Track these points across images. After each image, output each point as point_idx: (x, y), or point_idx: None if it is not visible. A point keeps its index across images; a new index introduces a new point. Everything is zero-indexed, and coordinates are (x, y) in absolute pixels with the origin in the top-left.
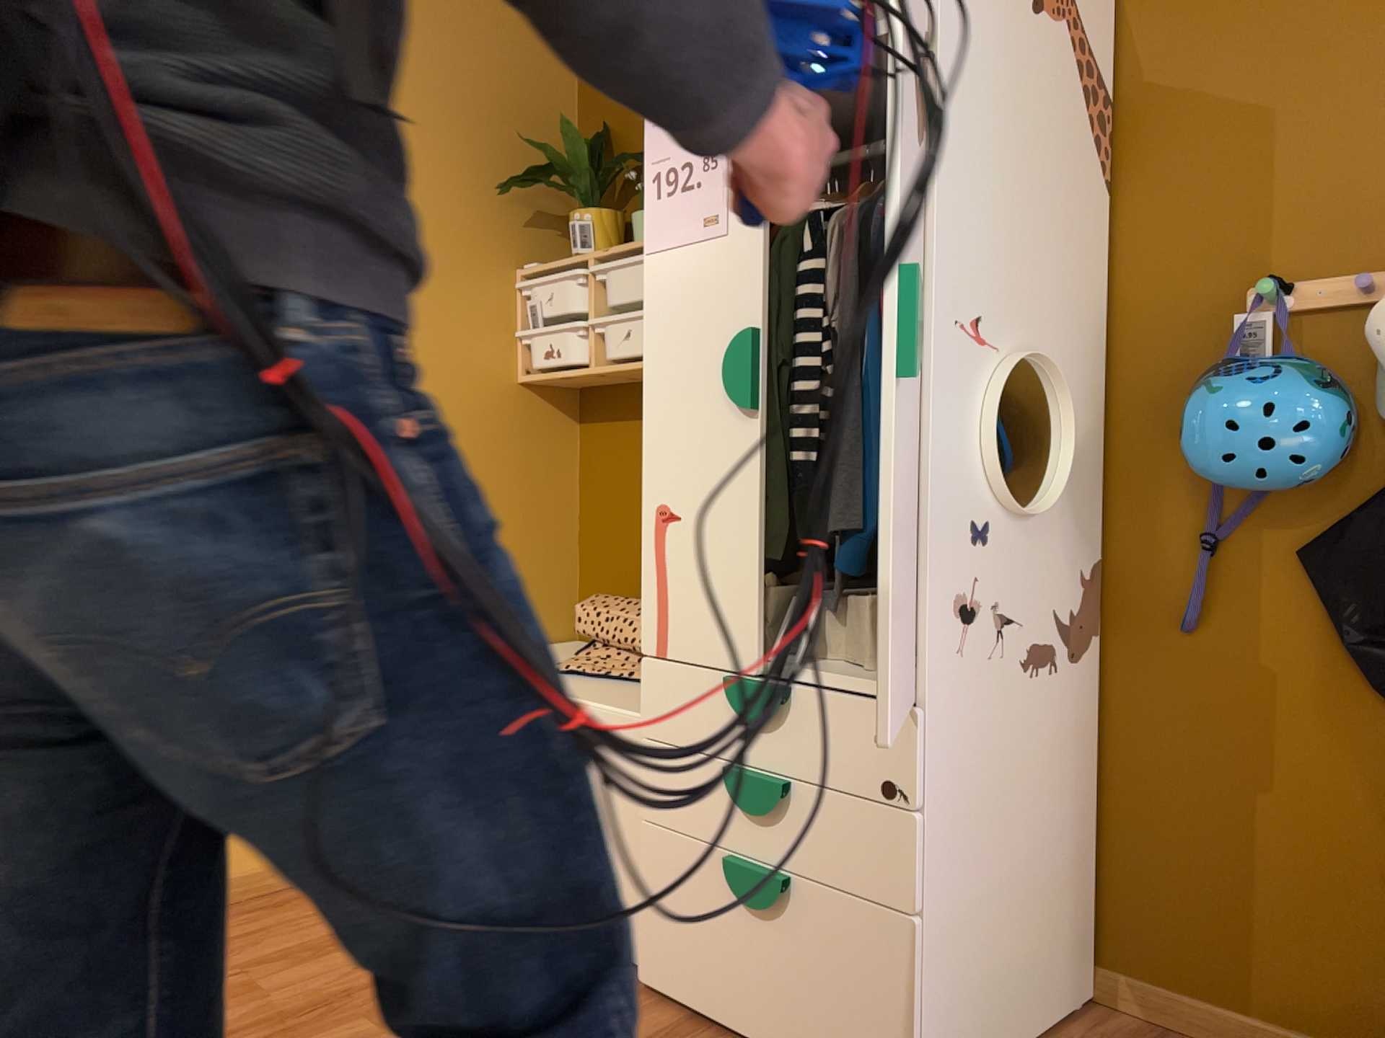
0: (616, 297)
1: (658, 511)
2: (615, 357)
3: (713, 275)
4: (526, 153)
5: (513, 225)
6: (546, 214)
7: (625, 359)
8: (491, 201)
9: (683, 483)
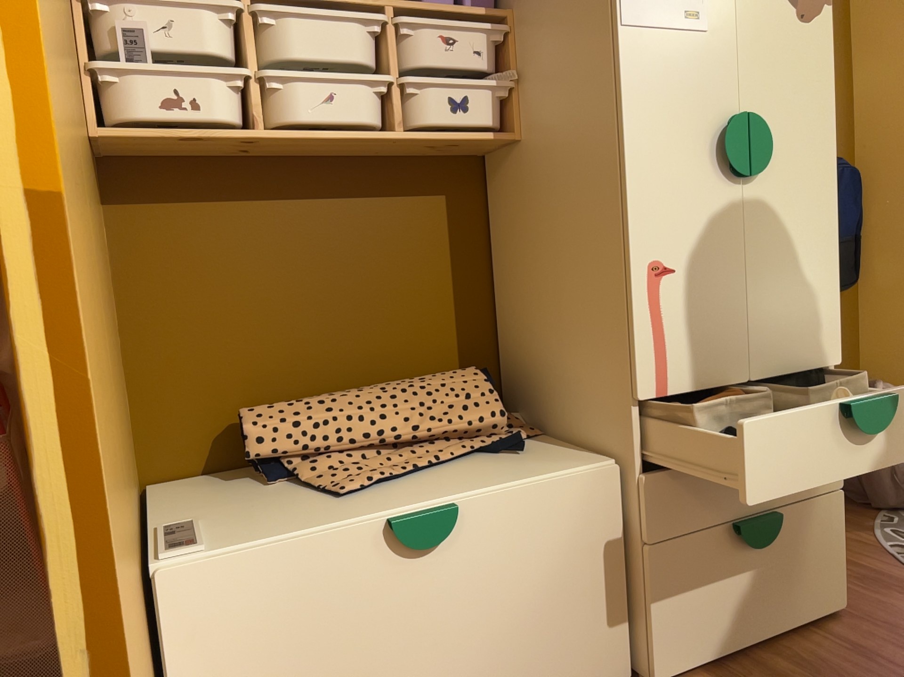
0: (299, 52)
1: (653, 268)
2: (307, 123)
3: (697, 63)
4: None
5: None
6: None
7: (326, 126)
8: None
9: (677, 240)
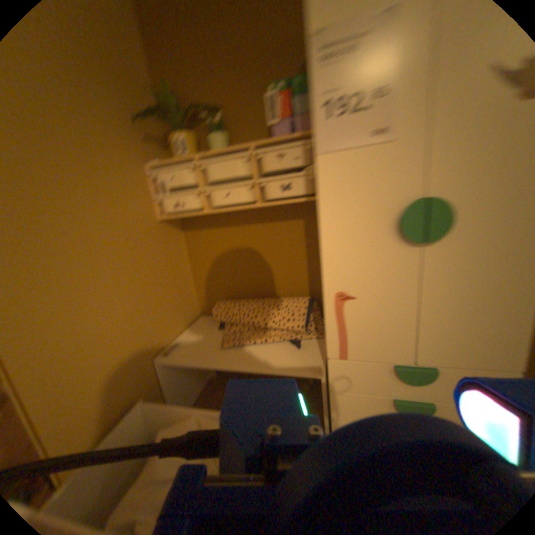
0: (217, 175)
1: (338, 294)
2: (222, 204)
3: (382, 166)
4: (134, 97)
5: (139, 138)
6: (151, 132)
7: (229, 204)
8: (125, 123)
9: (358, 280)
